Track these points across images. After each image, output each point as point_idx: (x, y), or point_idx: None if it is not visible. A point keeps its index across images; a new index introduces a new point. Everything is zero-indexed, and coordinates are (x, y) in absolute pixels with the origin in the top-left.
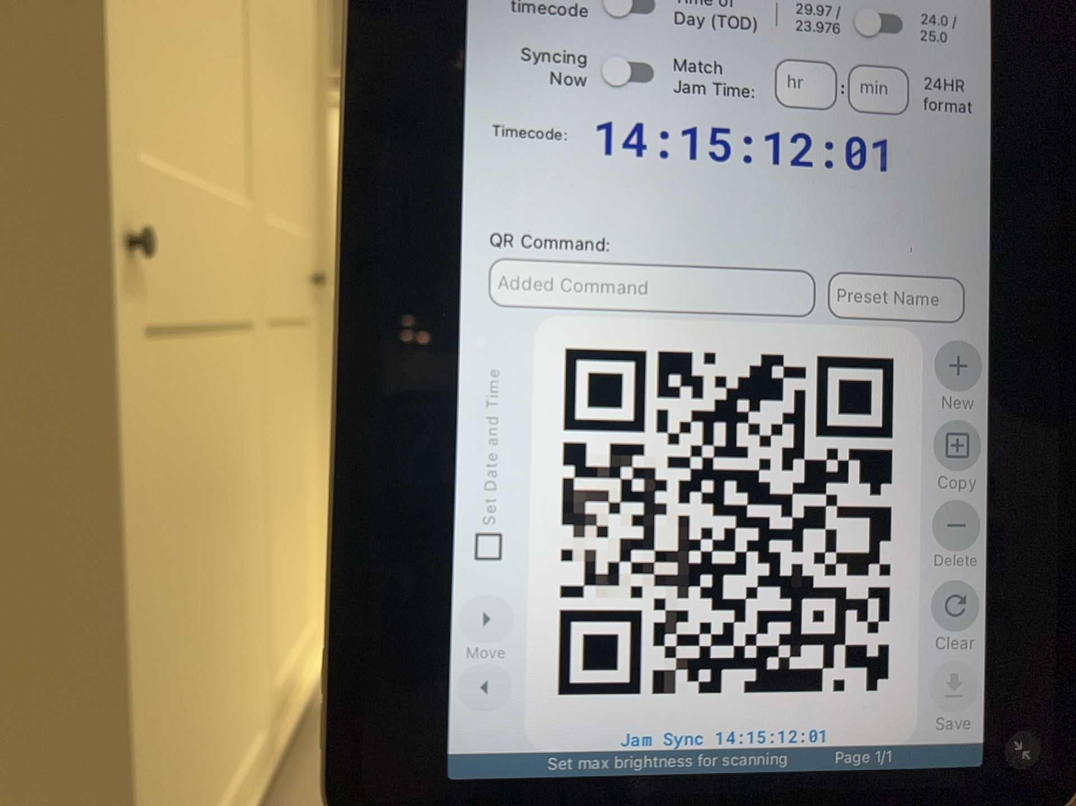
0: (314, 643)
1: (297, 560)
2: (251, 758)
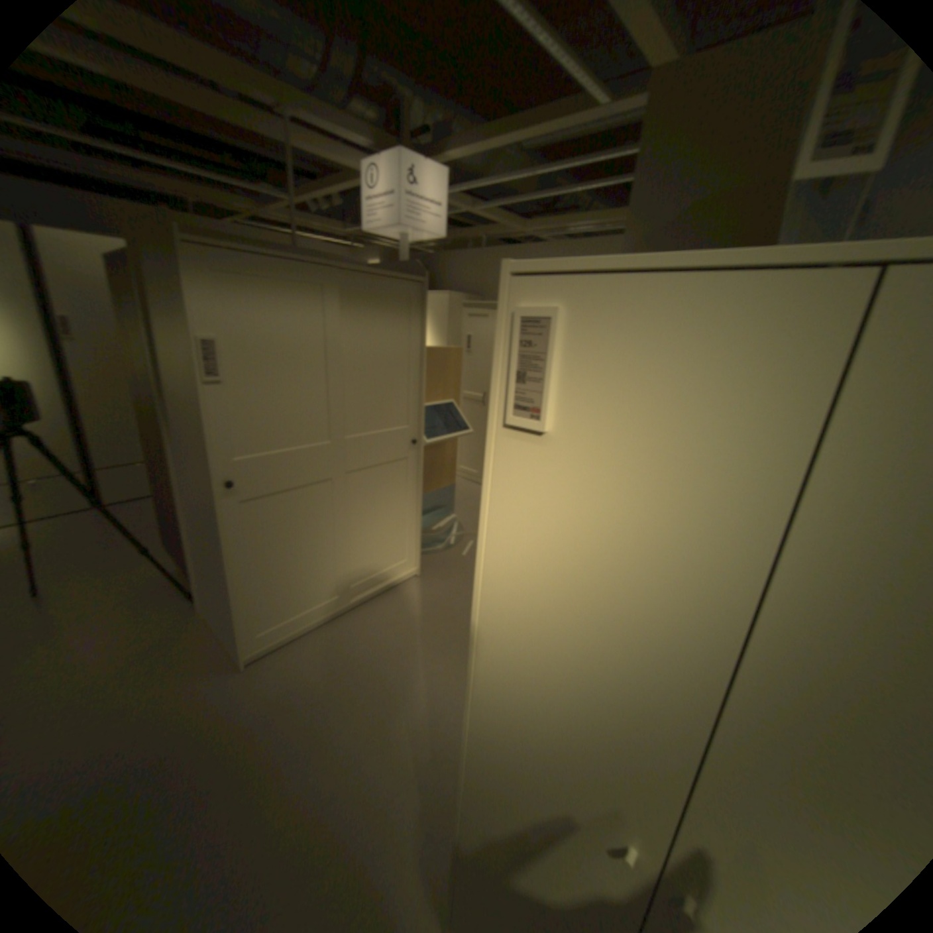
0: (410, 565)
1: (395, 538)
2: (333, 600)
